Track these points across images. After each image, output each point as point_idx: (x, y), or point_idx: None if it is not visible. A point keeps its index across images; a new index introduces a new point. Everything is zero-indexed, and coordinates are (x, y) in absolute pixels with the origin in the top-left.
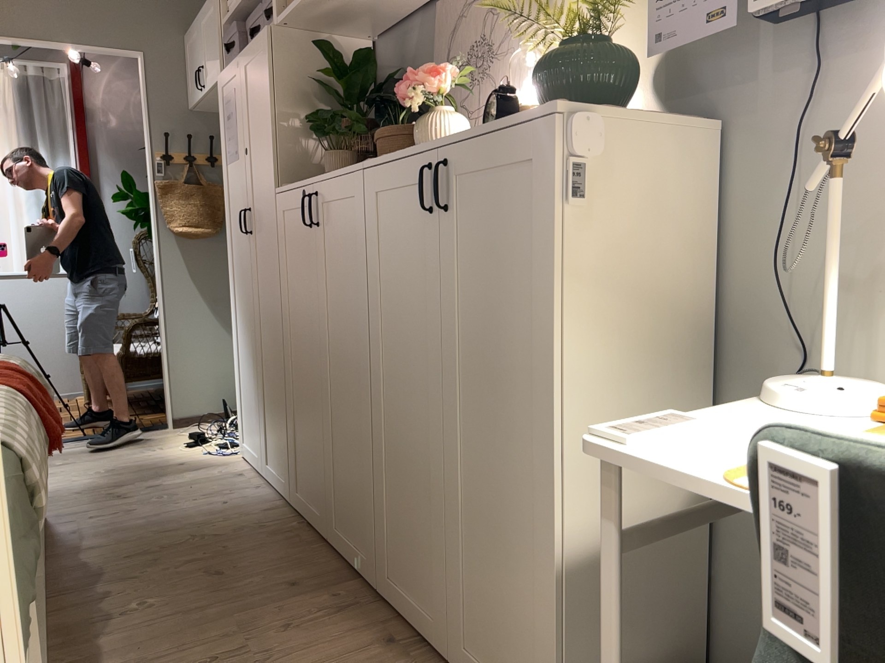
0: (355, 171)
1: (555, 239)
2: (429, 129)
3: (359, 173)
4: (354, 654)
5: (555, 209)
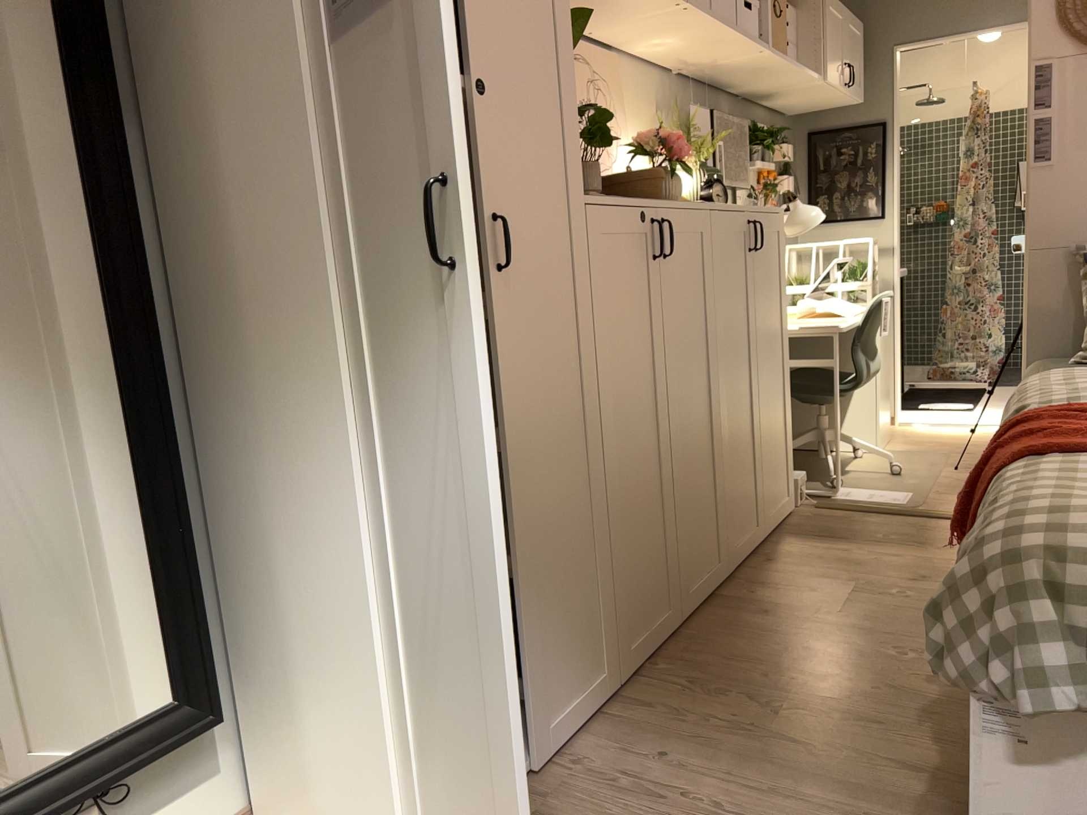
0: (703, 208)
1: (785, 265)
2: (682, 184)
3: (708, 210)
4: (793, 565)
5: (785, 252)
